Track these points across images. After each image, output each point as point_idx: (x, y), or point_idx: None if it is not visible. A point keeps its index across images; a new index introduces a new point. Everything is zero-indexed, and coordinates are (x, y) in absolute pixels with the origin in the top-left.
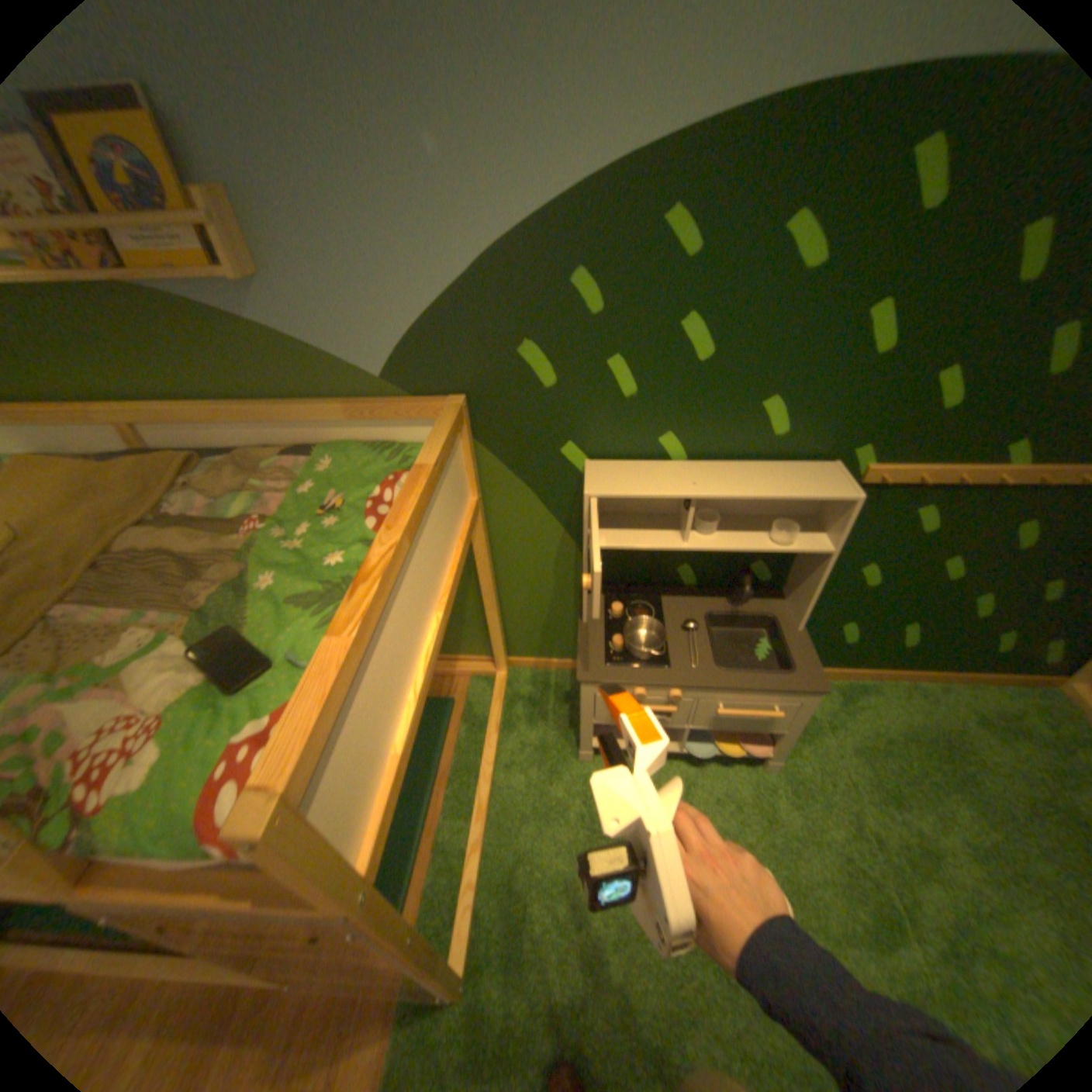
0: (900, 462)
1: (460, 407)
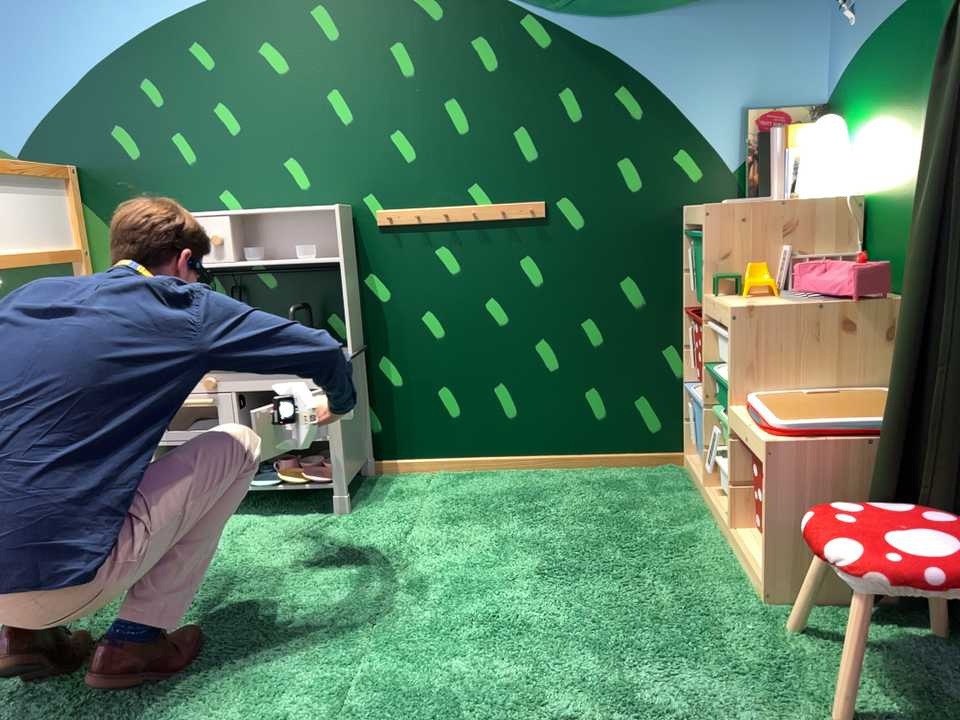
0: (397, 204)
1: (65, 167)
